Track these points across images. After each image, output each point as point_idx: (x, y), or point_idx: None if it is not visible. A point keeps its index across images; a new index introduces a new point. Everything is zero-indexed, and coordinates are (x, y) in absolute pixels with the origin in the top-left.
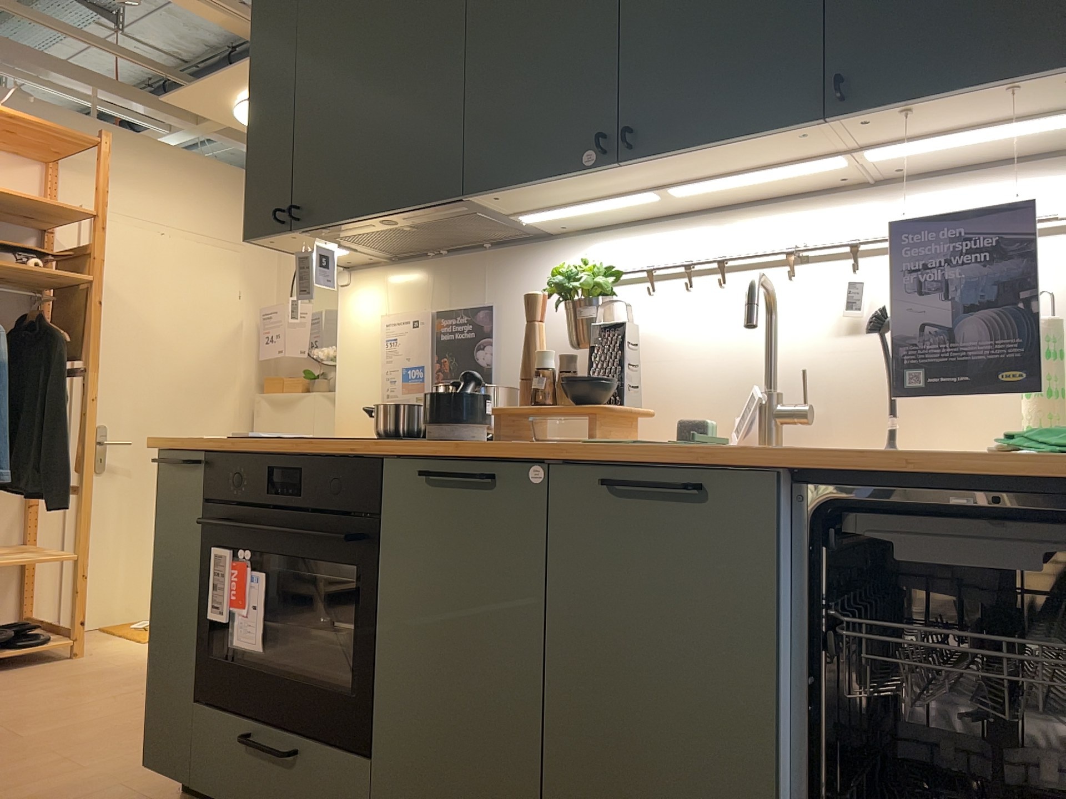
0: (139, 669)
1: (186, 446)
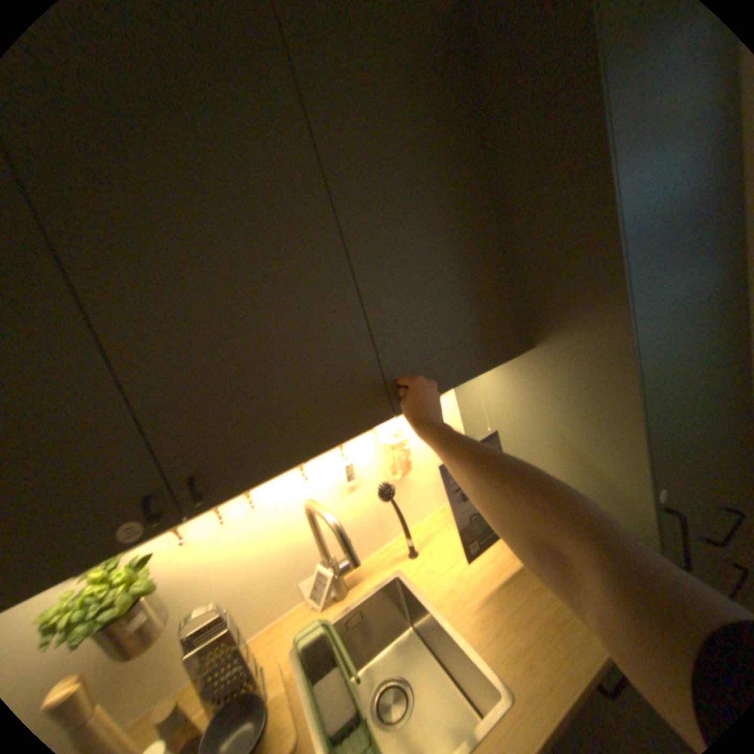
0: None
1: None
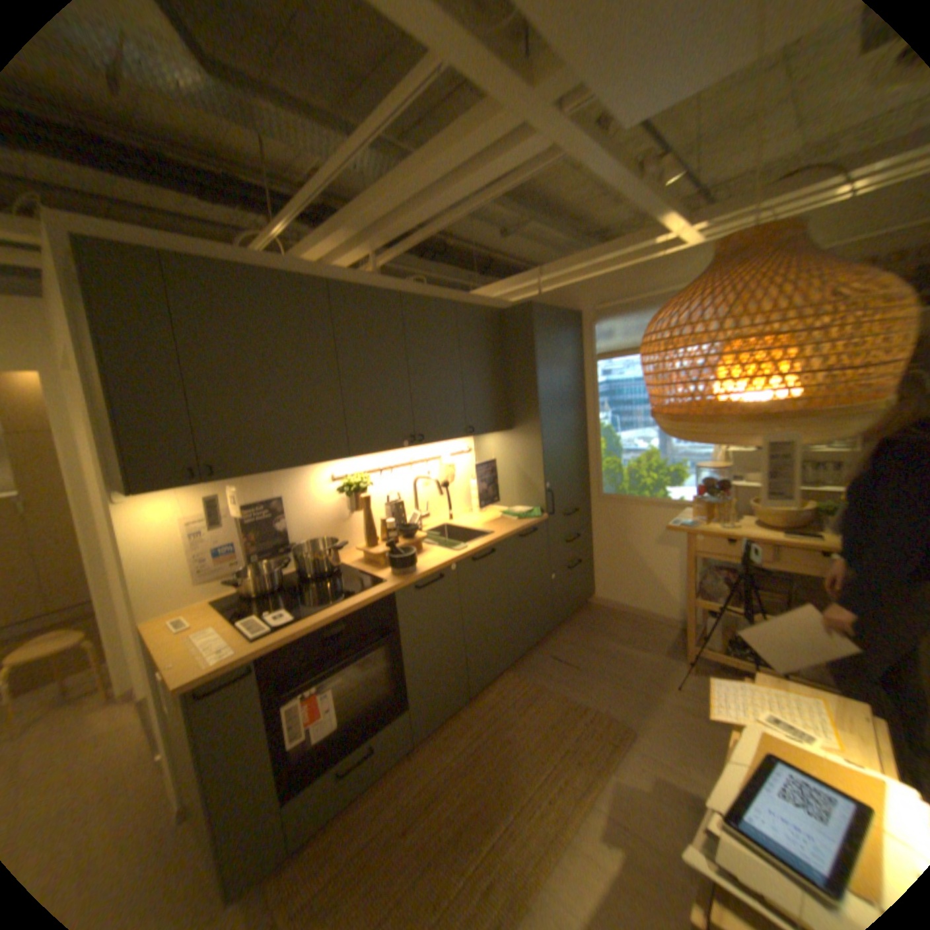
0: None
1: (236, 666)
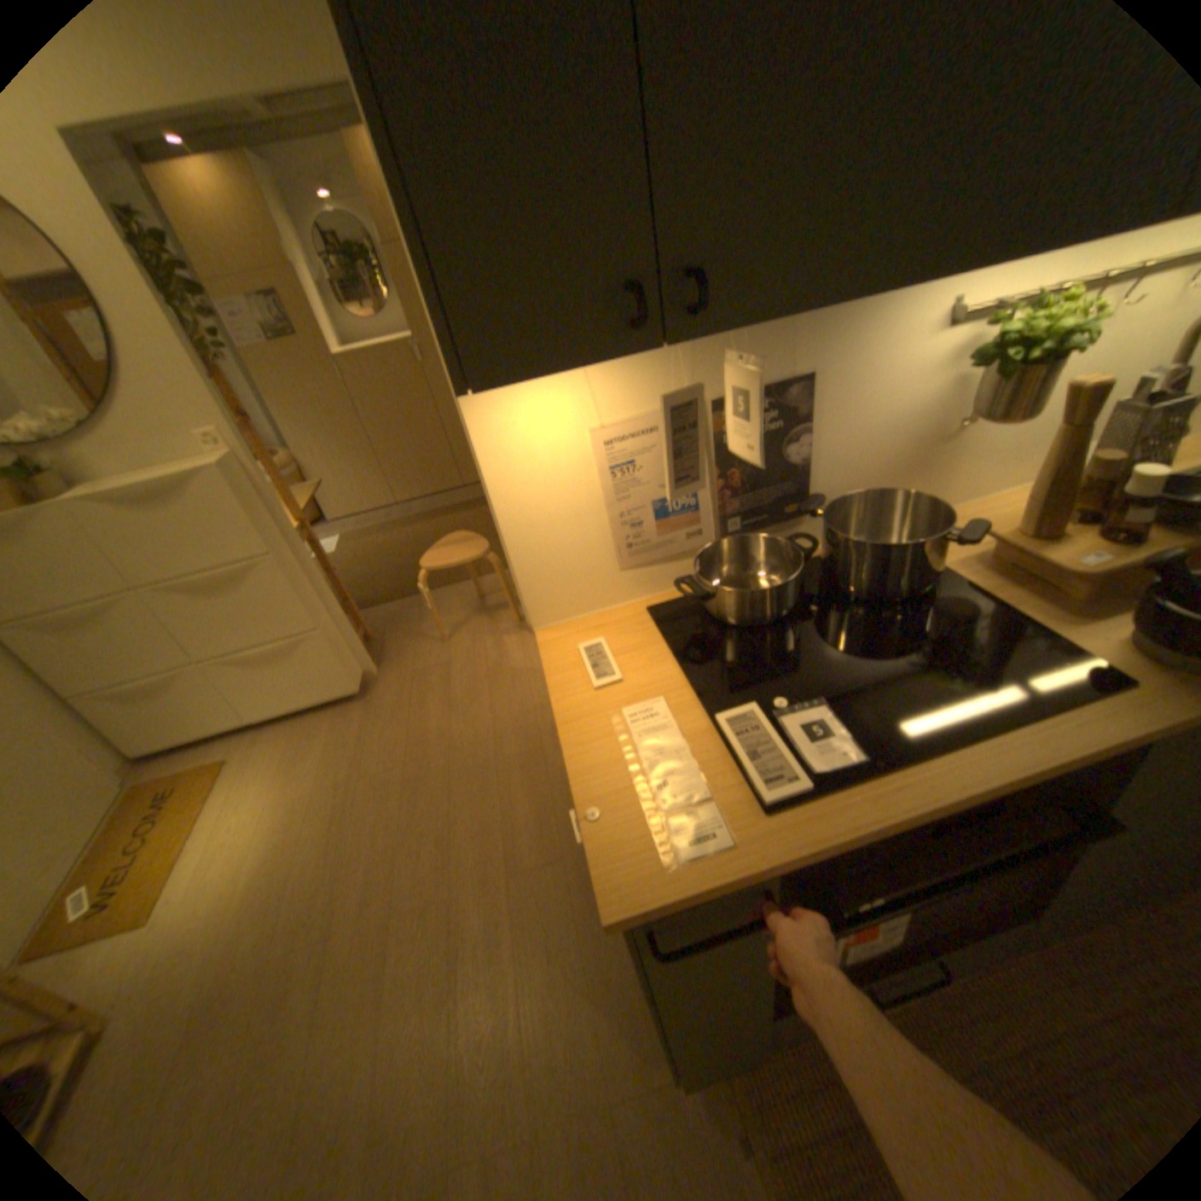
0: (242, 960)
1: (740, 884)
